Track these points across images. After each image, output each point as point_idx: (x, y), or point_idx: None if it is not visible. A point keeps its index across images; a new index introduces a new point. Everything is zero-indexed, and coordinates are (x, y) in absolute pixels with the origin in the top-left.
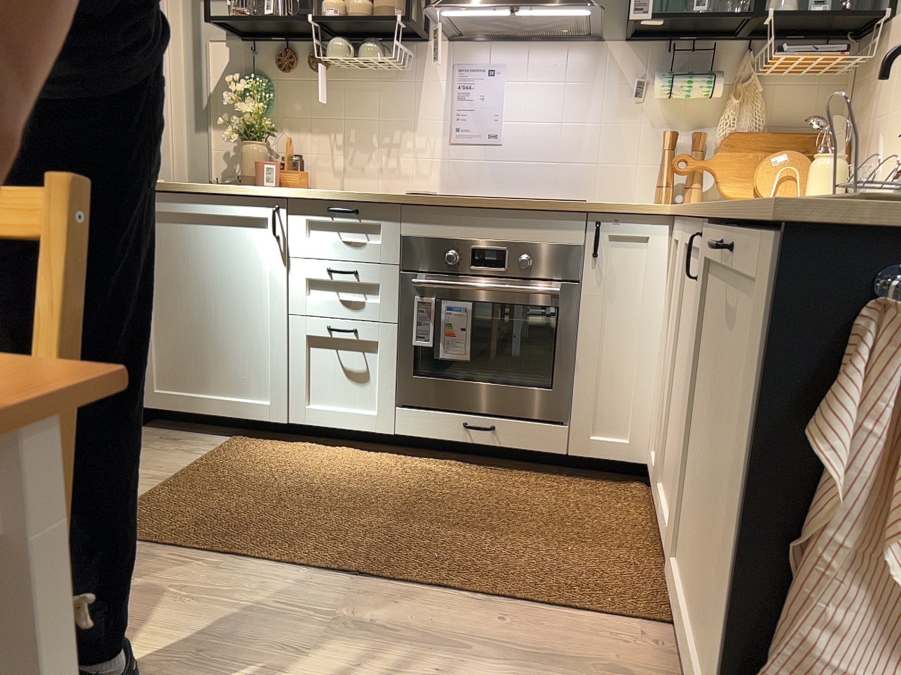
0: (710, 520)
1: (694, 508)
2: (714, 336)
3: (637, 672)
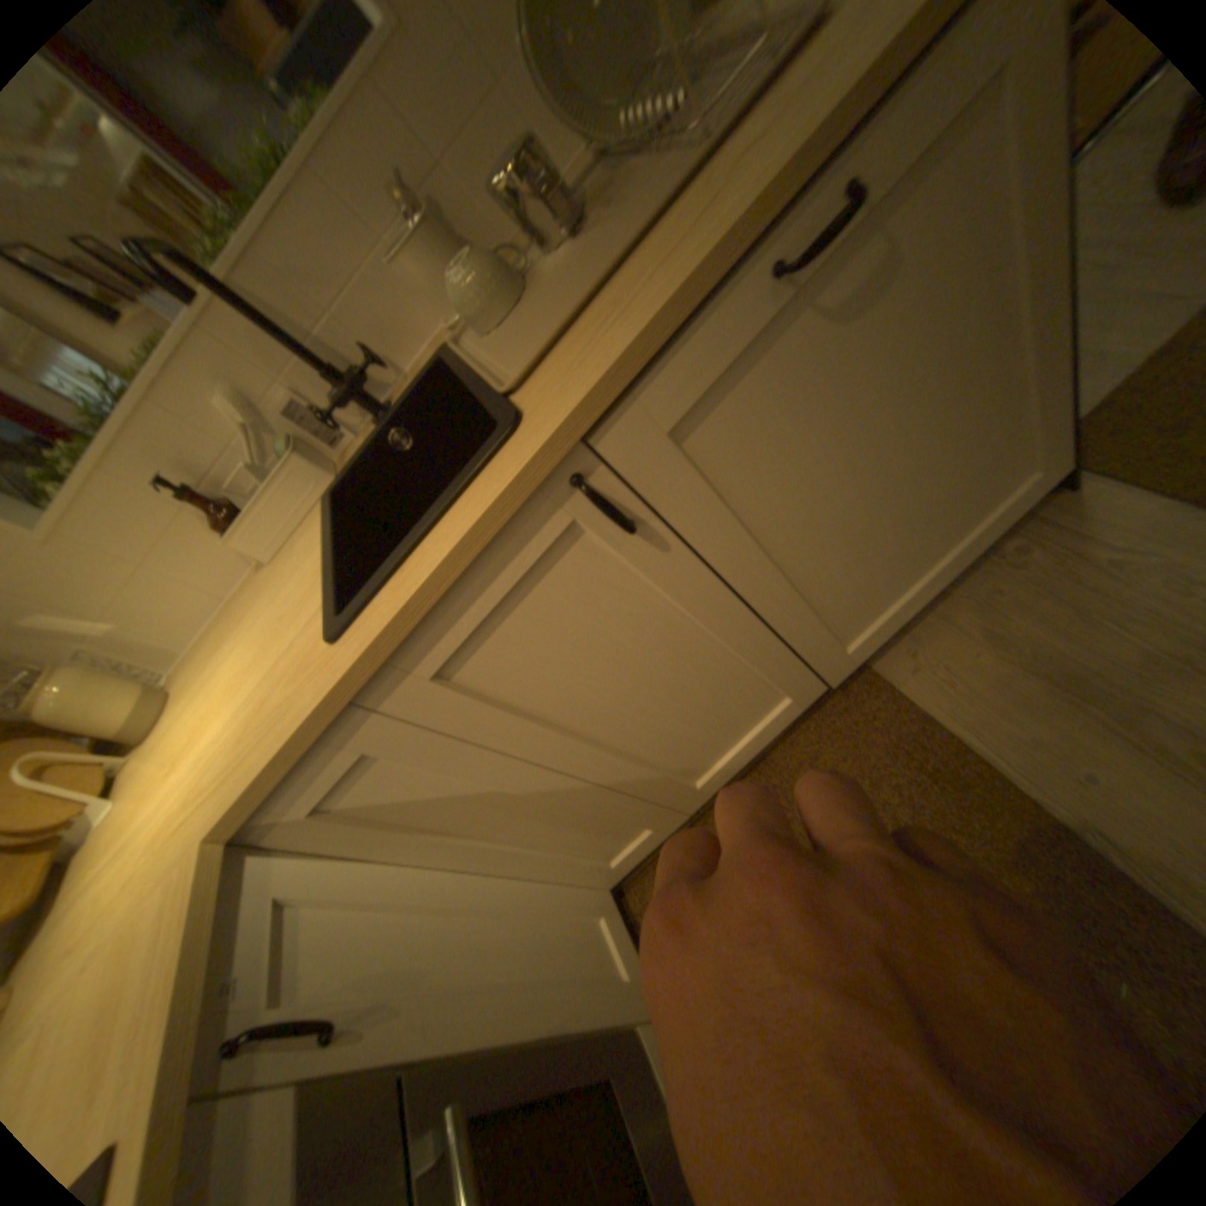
0: (944, 472)
1: (873, 562)
2: (798, 427)
3: (981, 637)
